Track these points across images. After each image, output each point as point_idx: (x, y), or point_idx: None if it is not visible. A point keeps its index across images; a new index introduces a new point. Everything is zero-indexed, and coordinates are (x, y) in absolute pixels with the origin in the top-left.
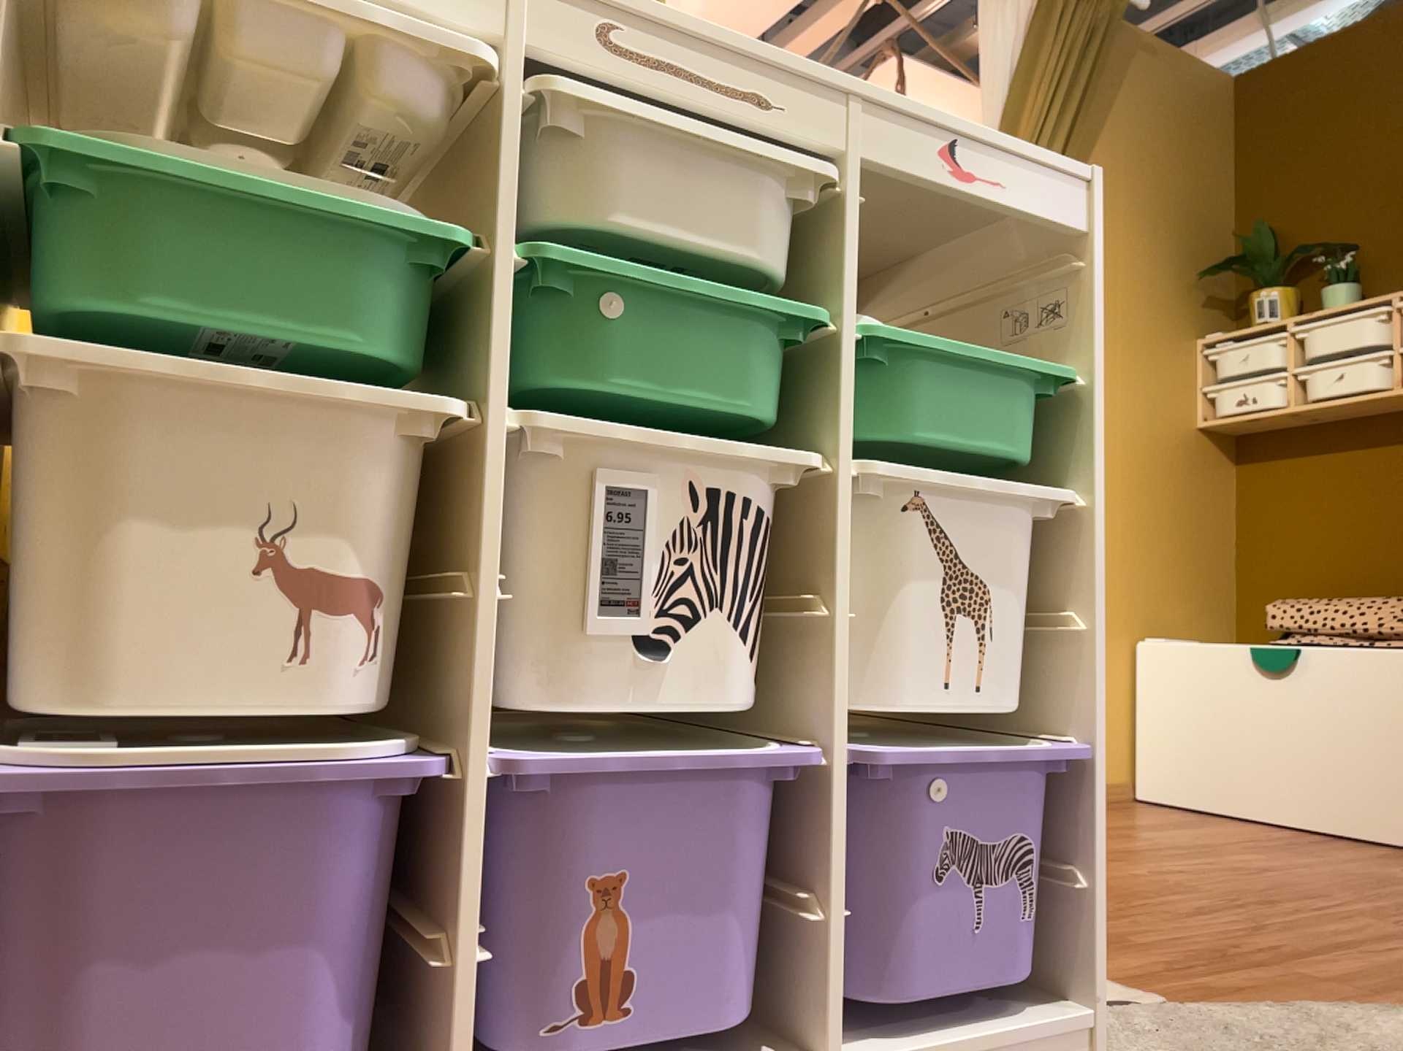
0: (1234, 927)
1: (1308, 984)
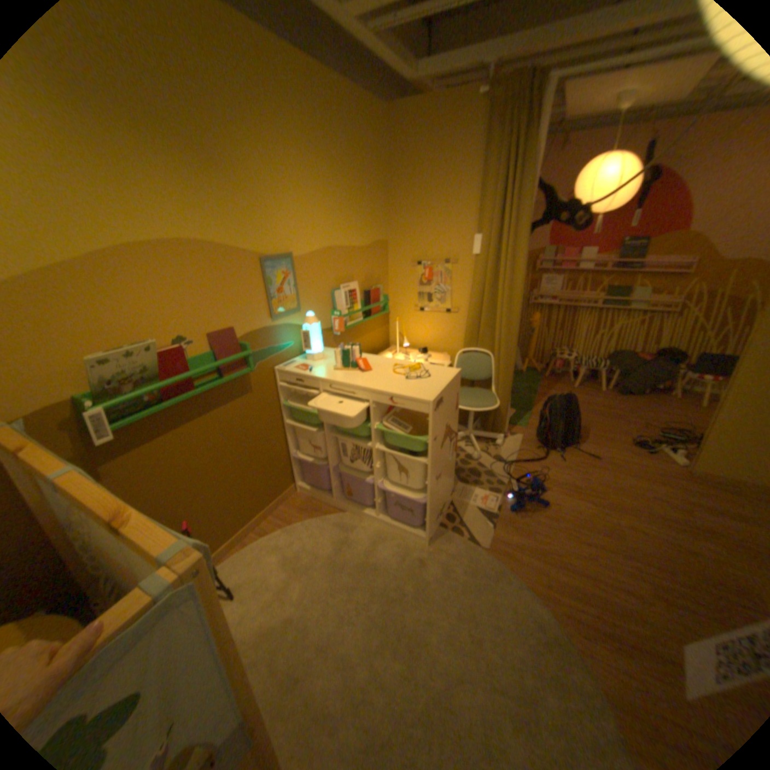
0: (577, 559)
1: (535, 578)
